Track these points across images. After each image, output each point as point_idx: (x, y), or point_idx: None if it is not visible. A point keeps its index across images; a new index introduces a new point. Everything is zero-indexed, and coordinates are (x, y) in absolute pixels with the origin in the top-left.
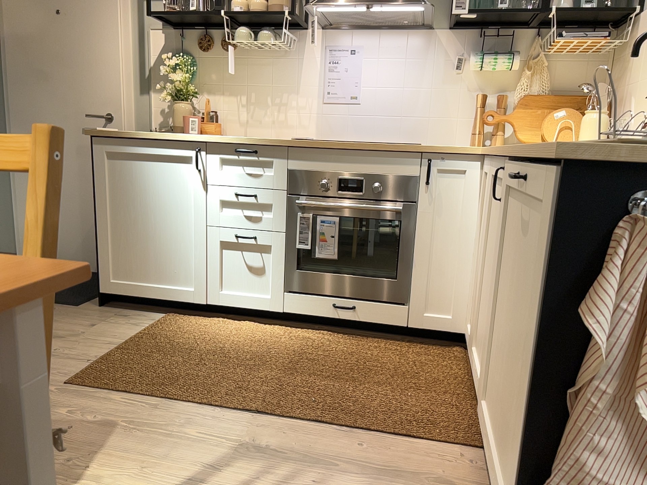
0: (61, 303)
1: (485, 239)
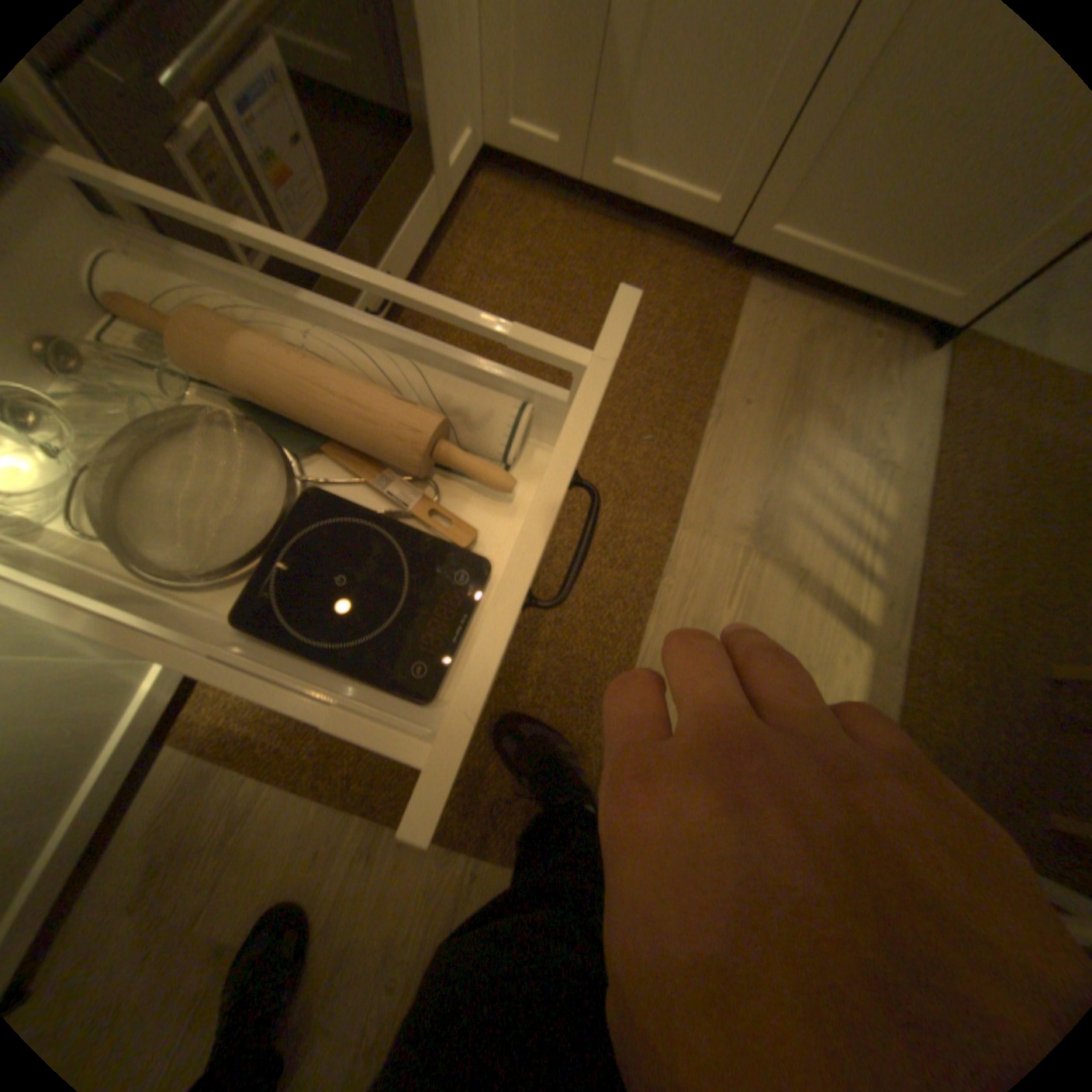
0: None
1: None
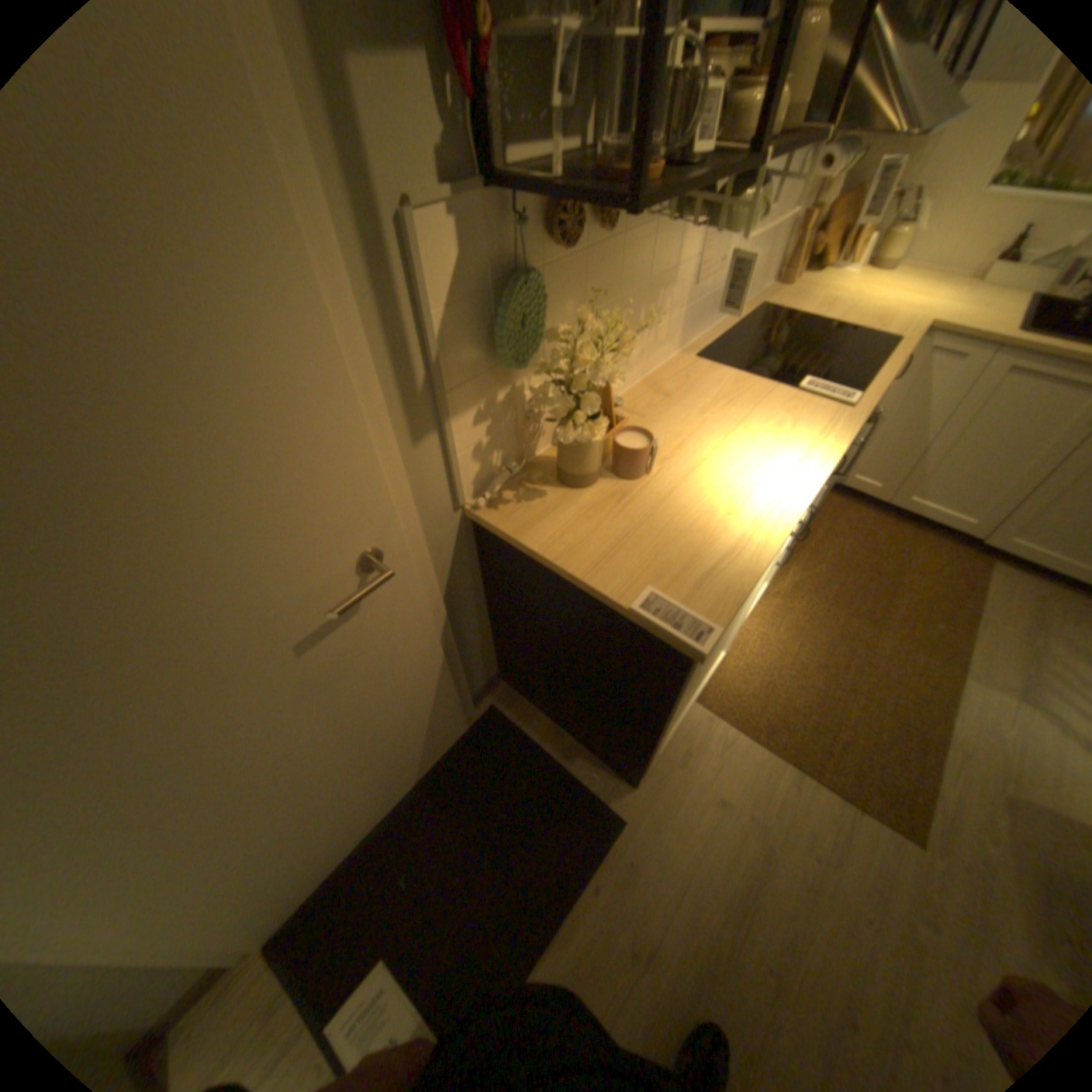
0: (606, 853)
1: (959, 416)
